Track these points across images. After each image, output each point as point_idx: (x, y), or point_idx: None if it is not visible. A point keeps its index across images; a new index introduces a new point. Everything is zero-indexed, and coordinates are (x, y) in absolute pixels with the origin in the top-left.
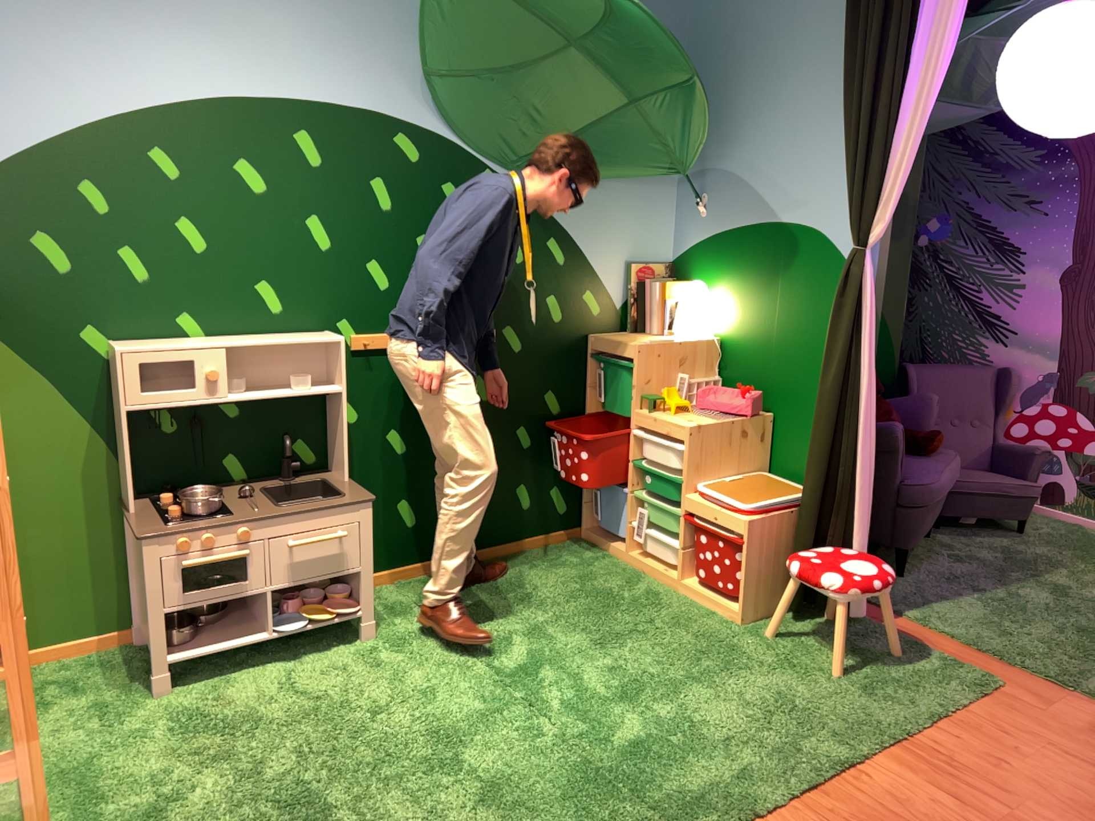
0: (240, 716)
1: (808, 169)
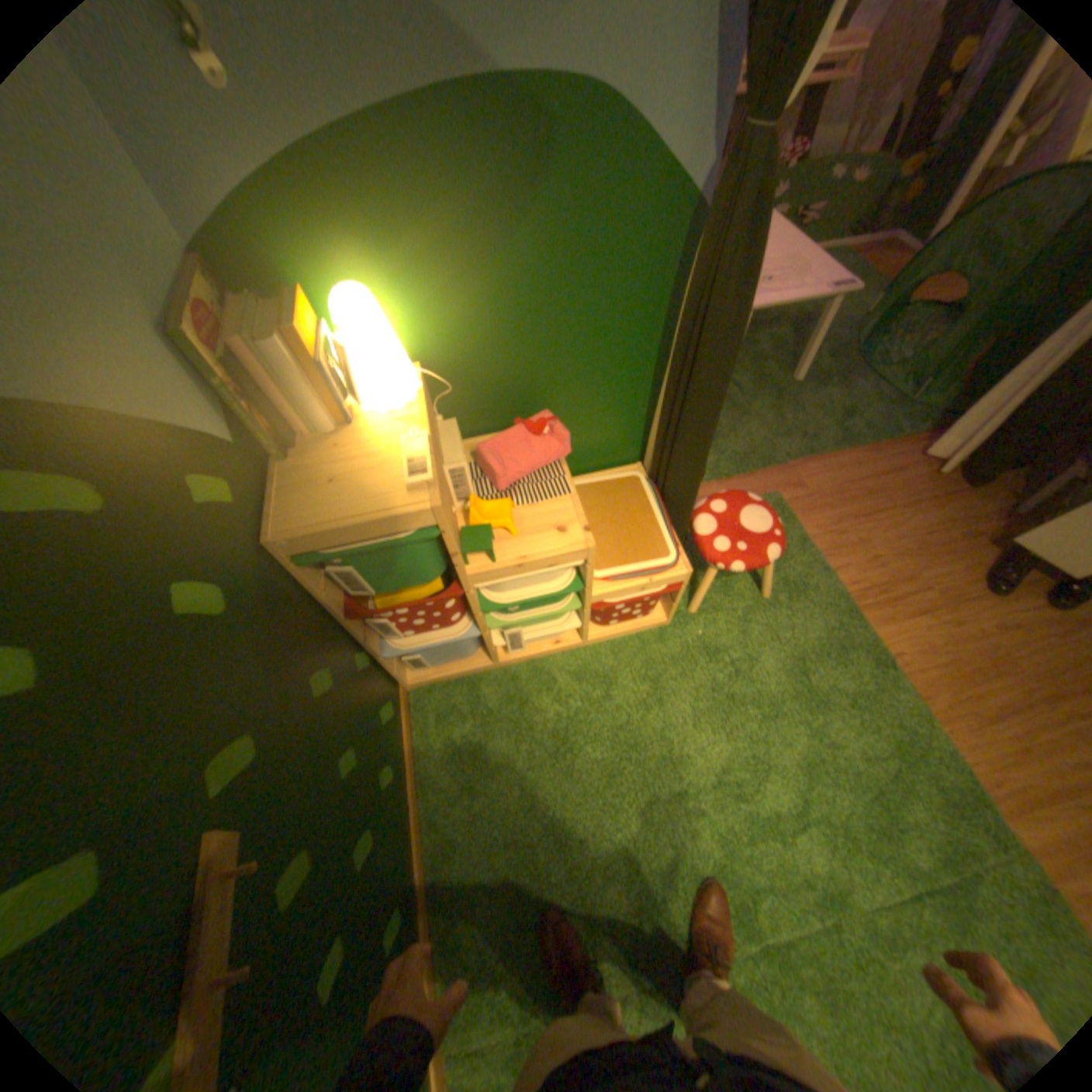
0: None
1: None
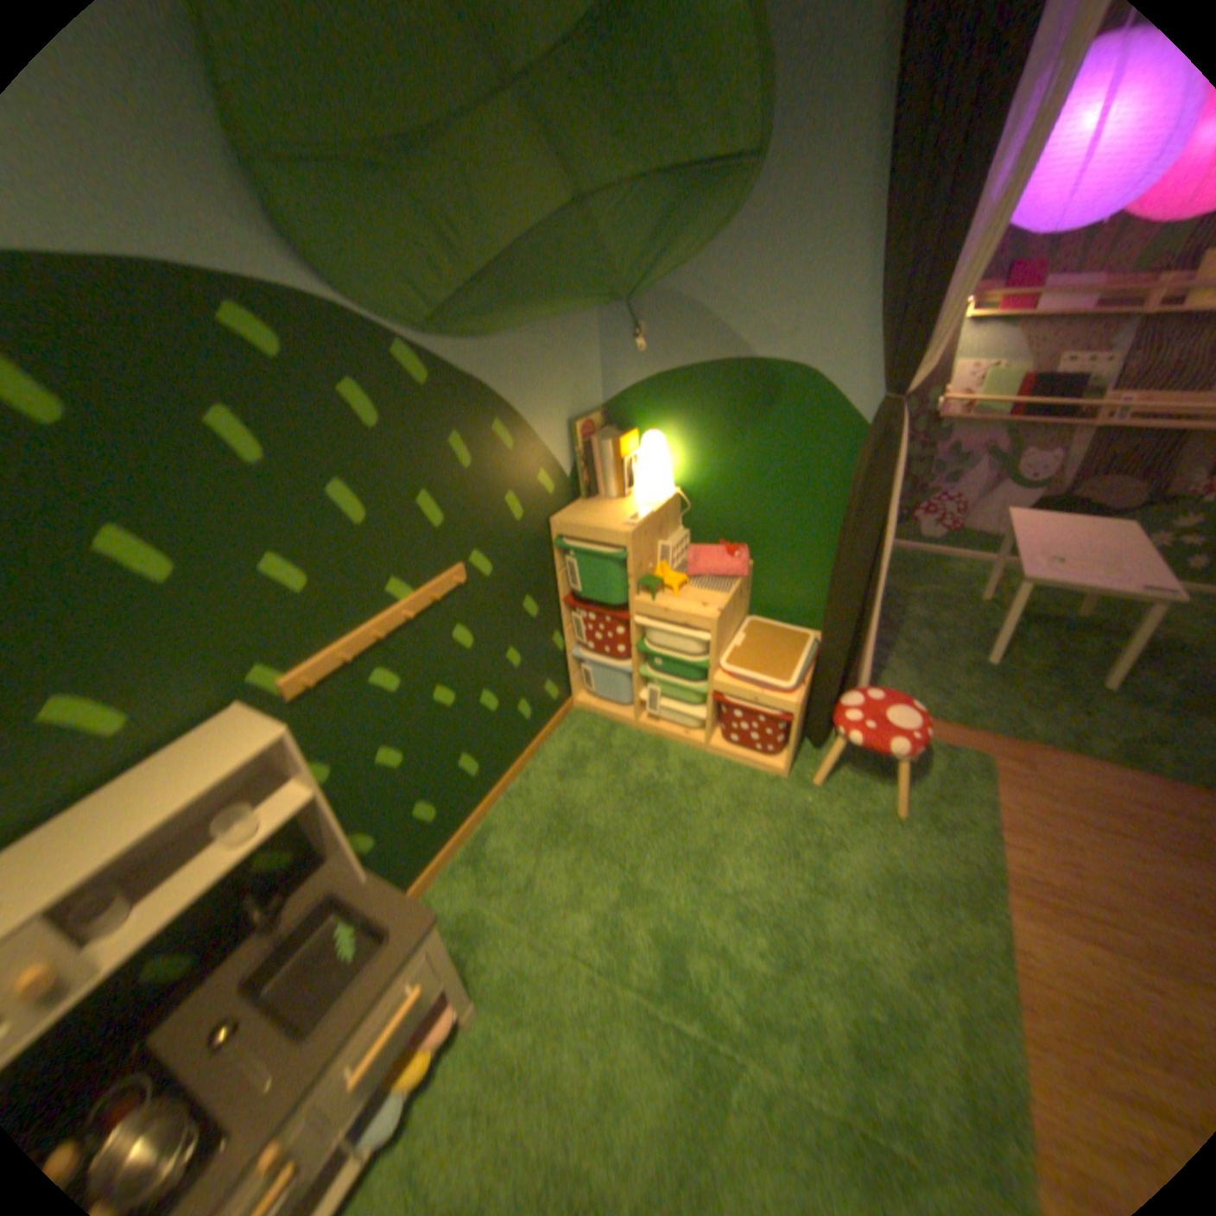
0: None
1: (797, 291)
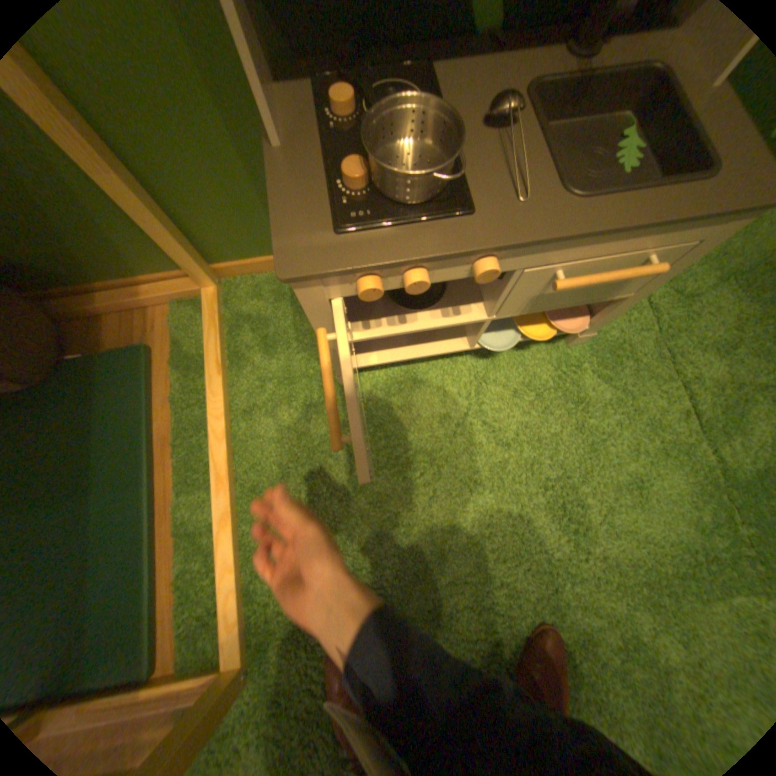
0: (424, 446)
1: None
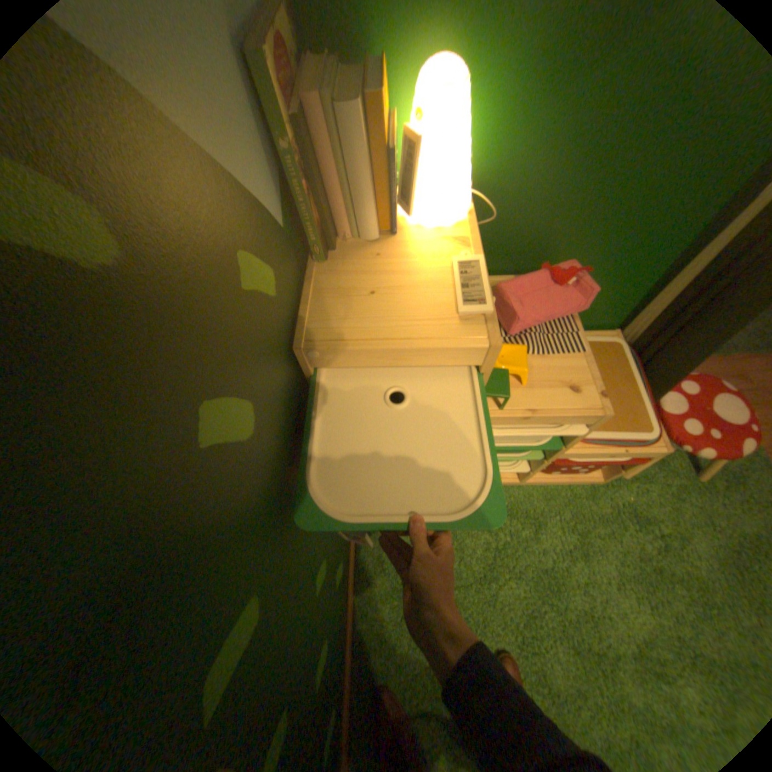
0: None
1: None
